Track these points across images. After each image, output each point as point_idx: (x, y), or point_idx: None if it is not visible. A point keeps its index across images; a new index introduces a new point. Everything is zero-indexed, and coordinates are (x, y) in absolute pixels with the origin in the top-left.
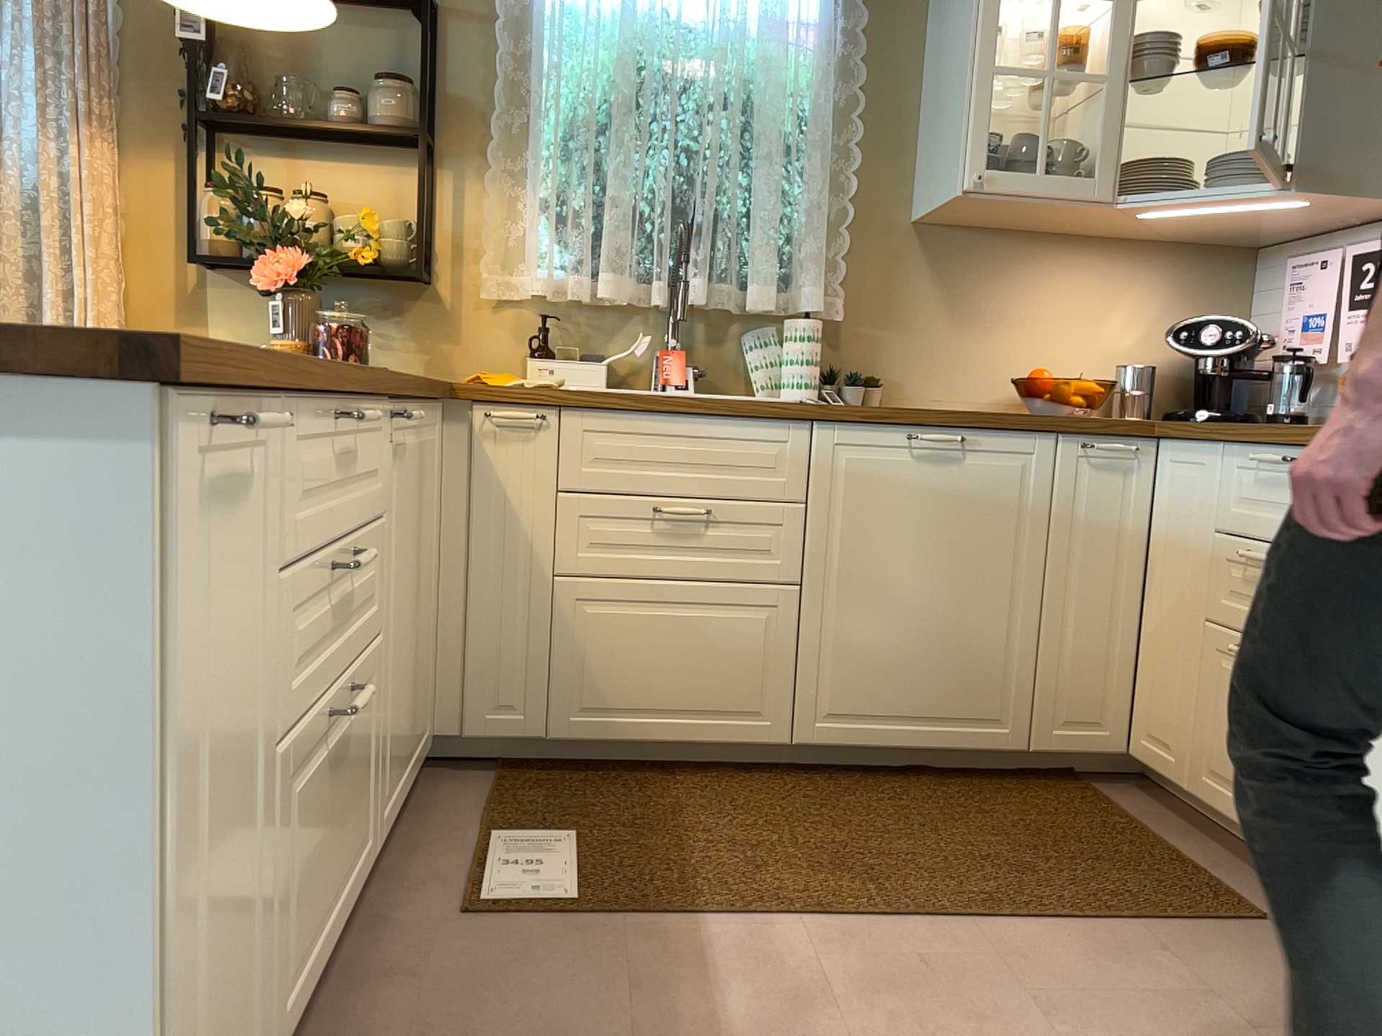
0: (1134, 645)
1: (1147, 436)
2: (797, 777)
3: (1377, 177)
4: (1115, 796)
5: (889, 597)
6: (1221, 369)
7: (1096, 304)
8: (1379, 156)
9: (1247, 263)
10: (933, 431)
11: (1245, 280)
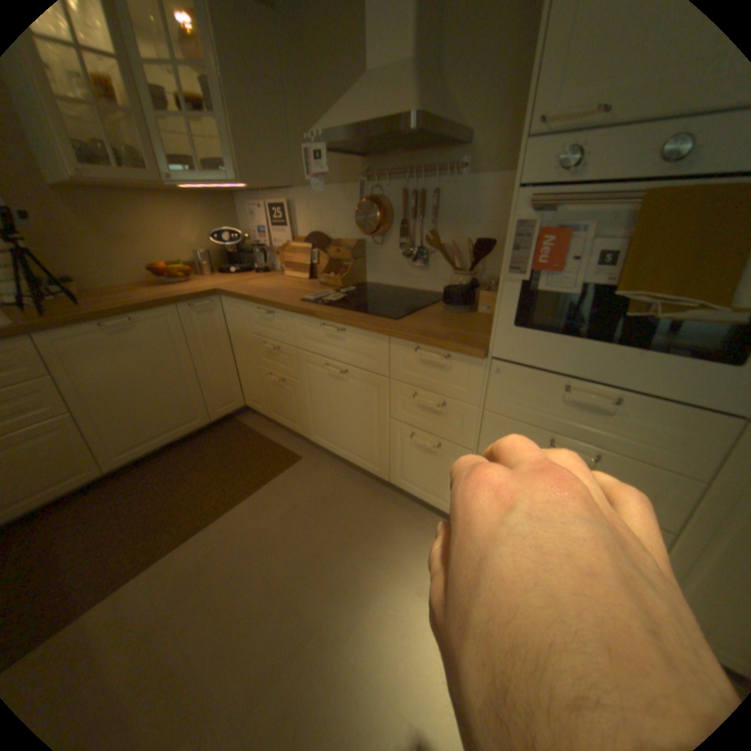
0: (234, 371)
1: (213, 295)
2: (111, 481)
3: (267, 176)
4: (244, 420)
5: (122, 397)
6: (234, 249)
7: (172, 222)
8: (266, 166)
9: (230, 198)
10: (109, 319)
11: (231, 206)
